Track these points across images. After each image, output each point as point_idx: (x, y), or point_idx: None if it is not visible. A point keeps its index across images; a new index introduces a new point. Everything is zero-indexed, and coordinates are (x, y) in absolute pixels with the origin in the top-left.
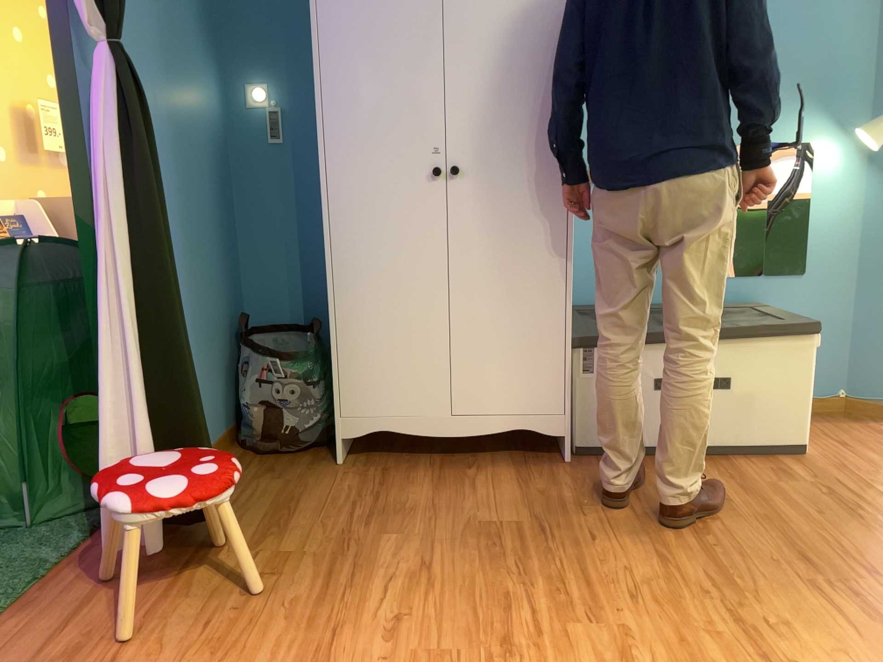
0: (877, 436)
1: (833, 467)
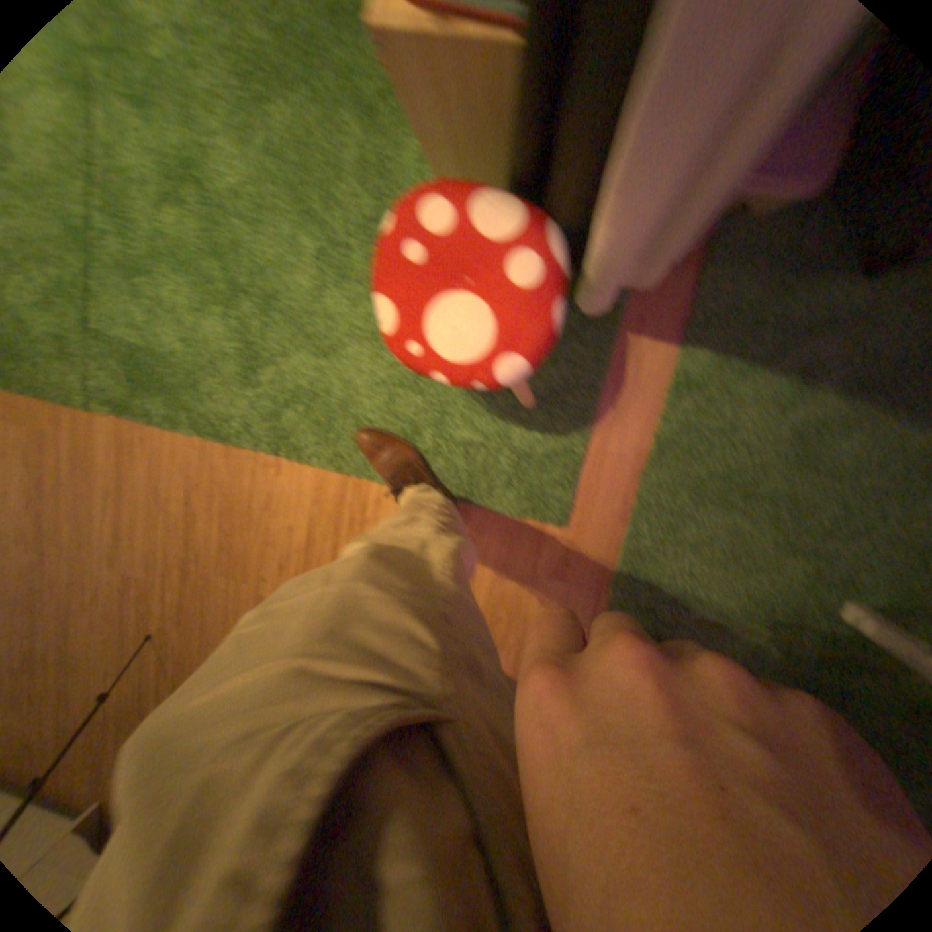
0: None
1: None
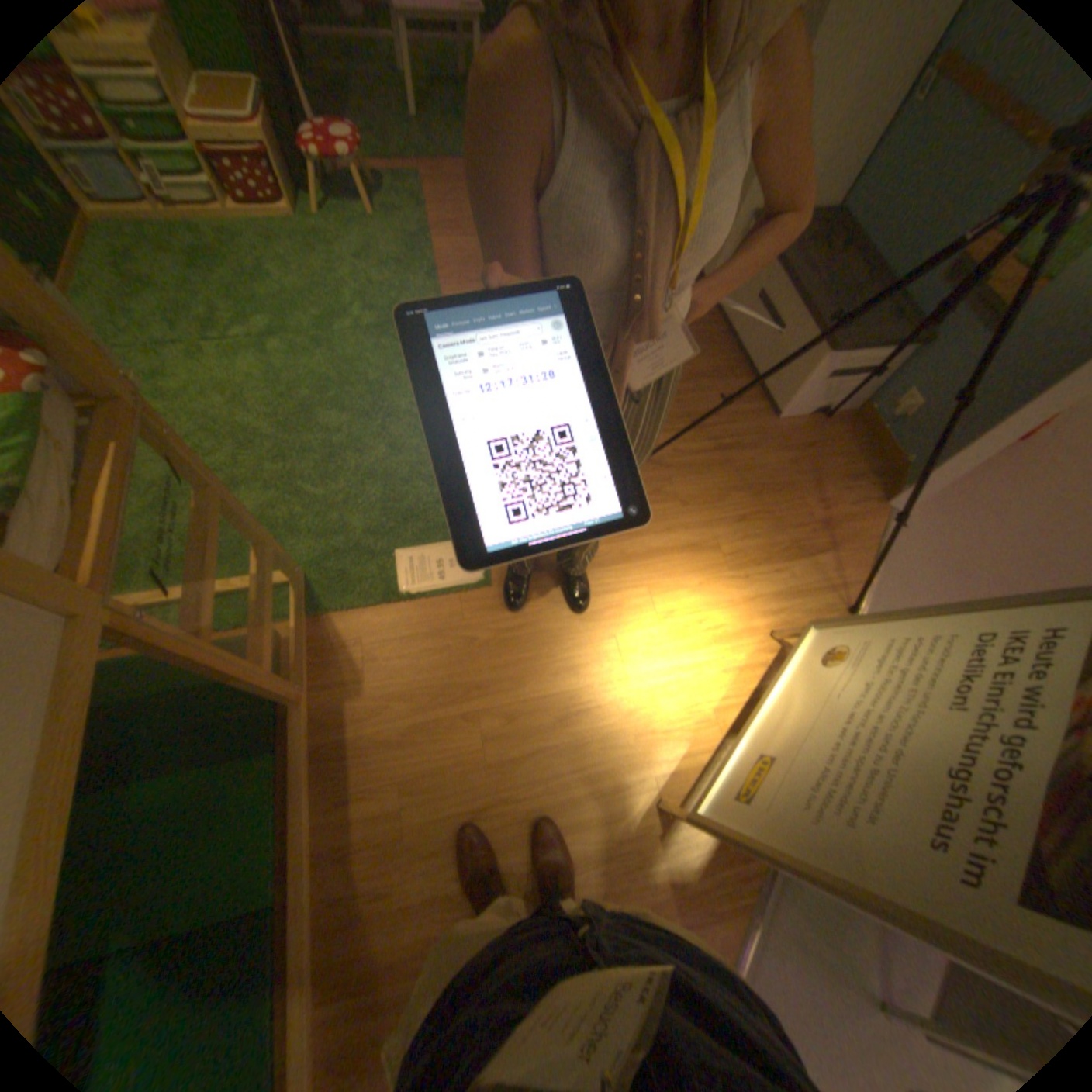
0: (839, 475)
1: (756, 429)
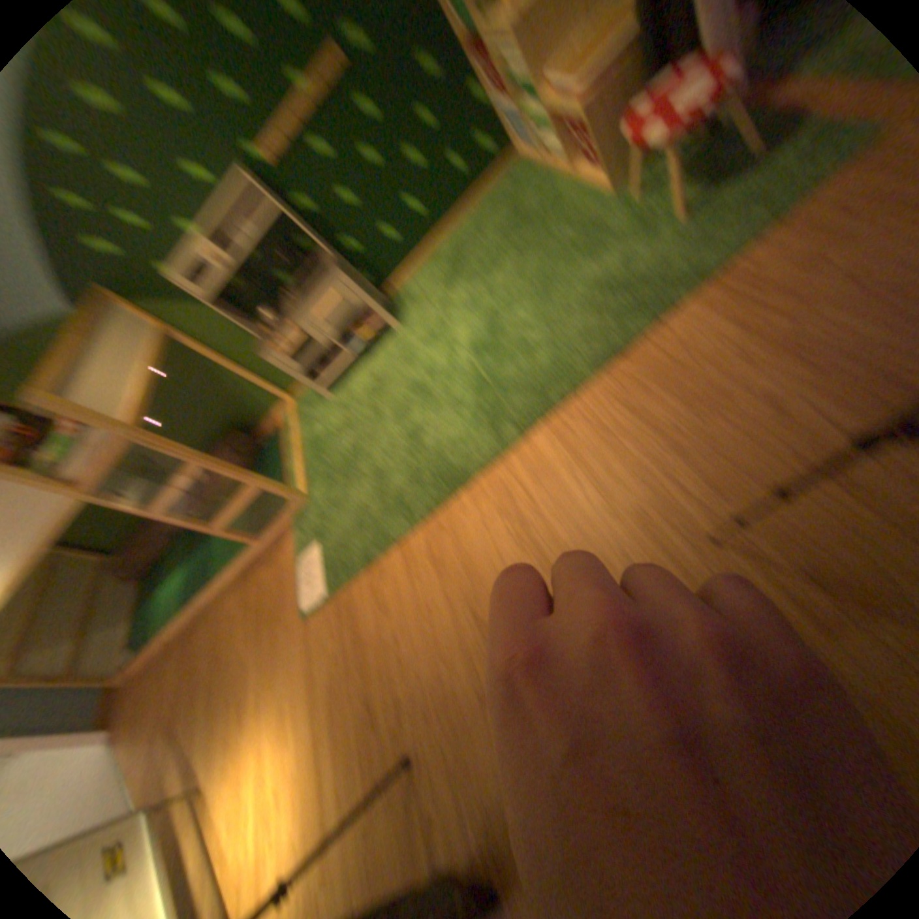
0: None
1: None
